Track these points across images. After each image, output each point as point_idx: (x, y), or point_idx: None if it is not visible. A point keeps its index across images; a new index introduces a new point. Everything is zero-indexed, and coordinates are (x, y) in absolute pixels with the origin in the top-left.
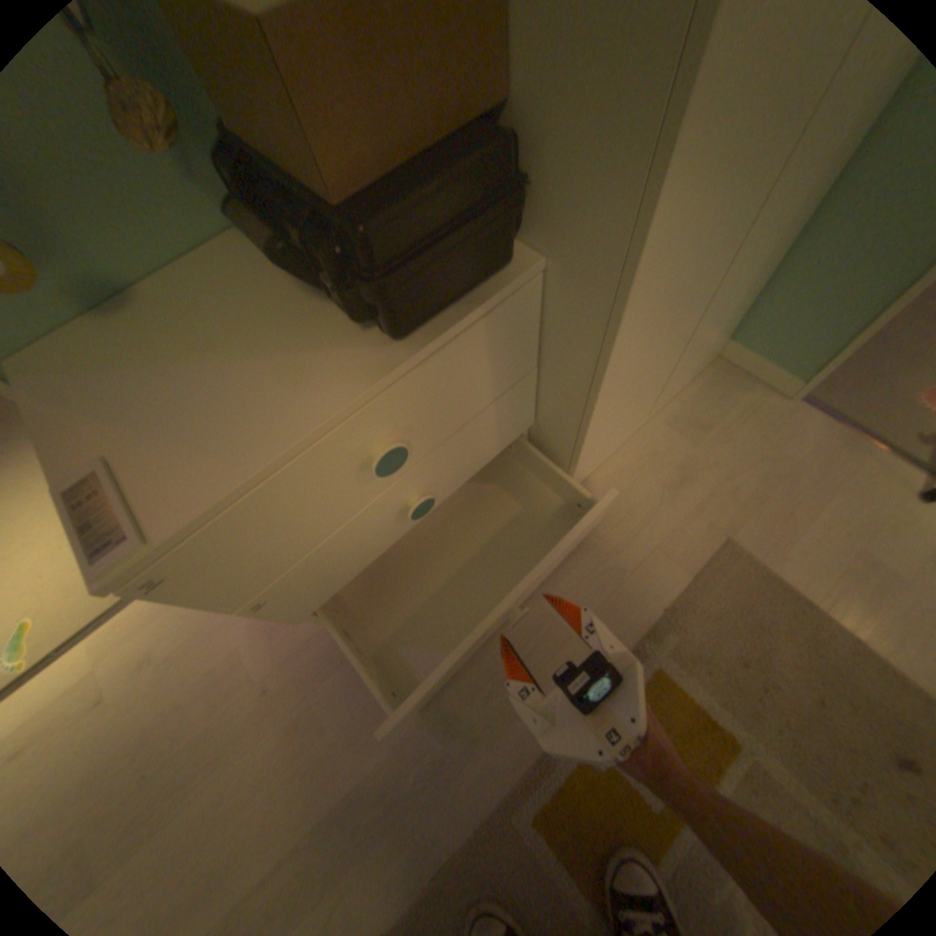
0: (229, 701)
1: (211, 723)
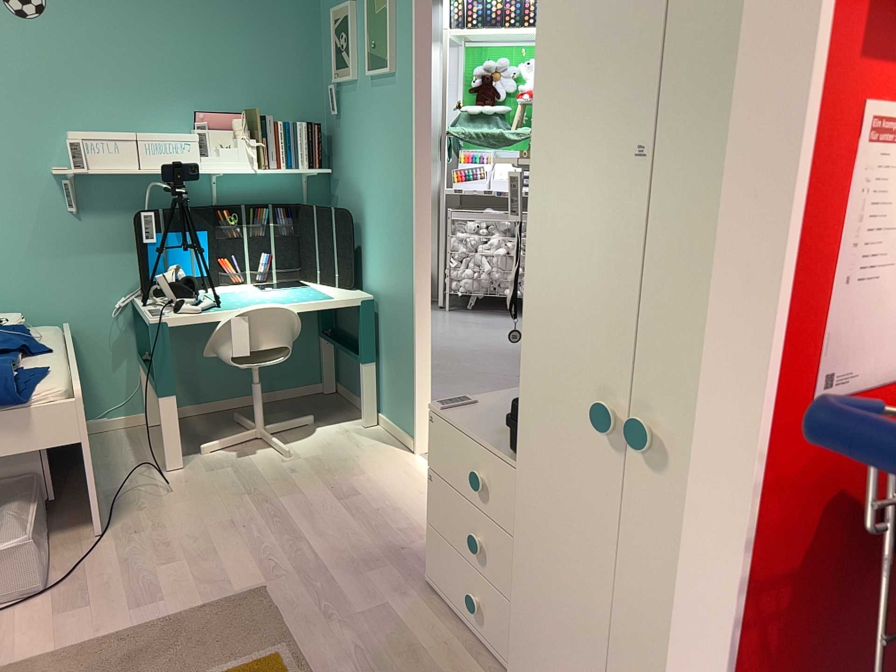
0: (403, 537)
1: (394, 531)
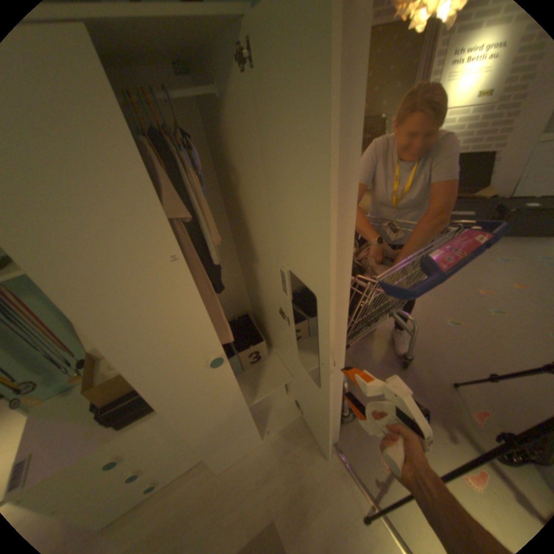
0: None
1: None
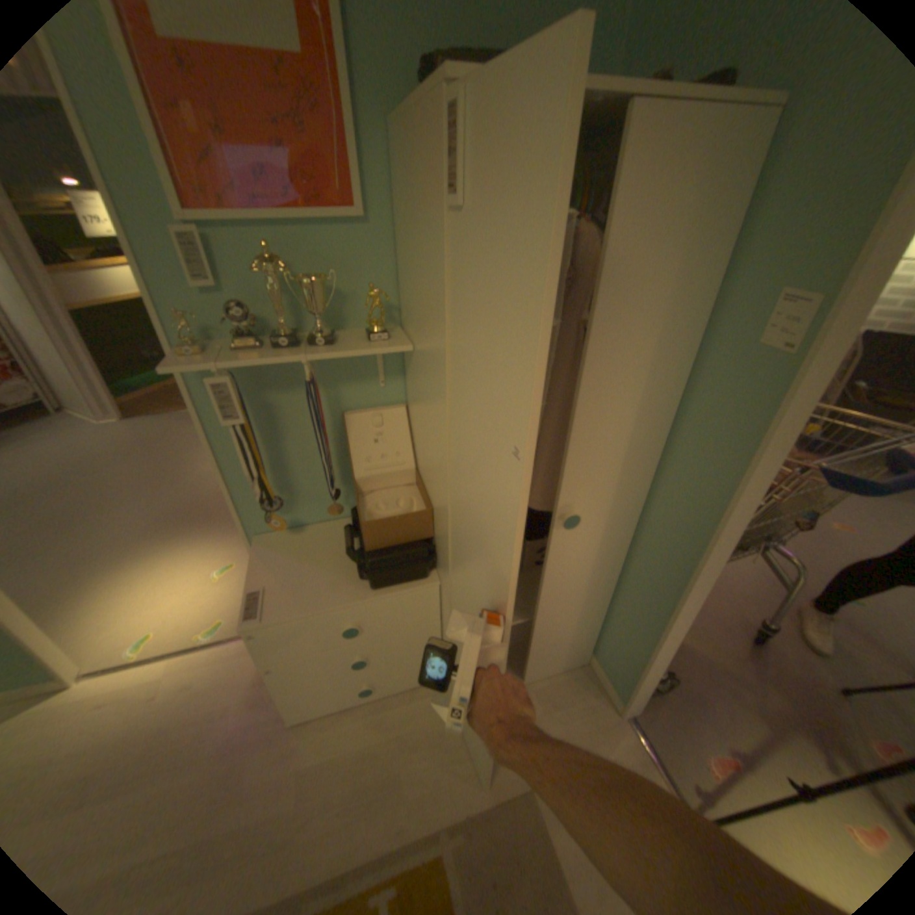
0: (210, 735)
1: (194, 743)
